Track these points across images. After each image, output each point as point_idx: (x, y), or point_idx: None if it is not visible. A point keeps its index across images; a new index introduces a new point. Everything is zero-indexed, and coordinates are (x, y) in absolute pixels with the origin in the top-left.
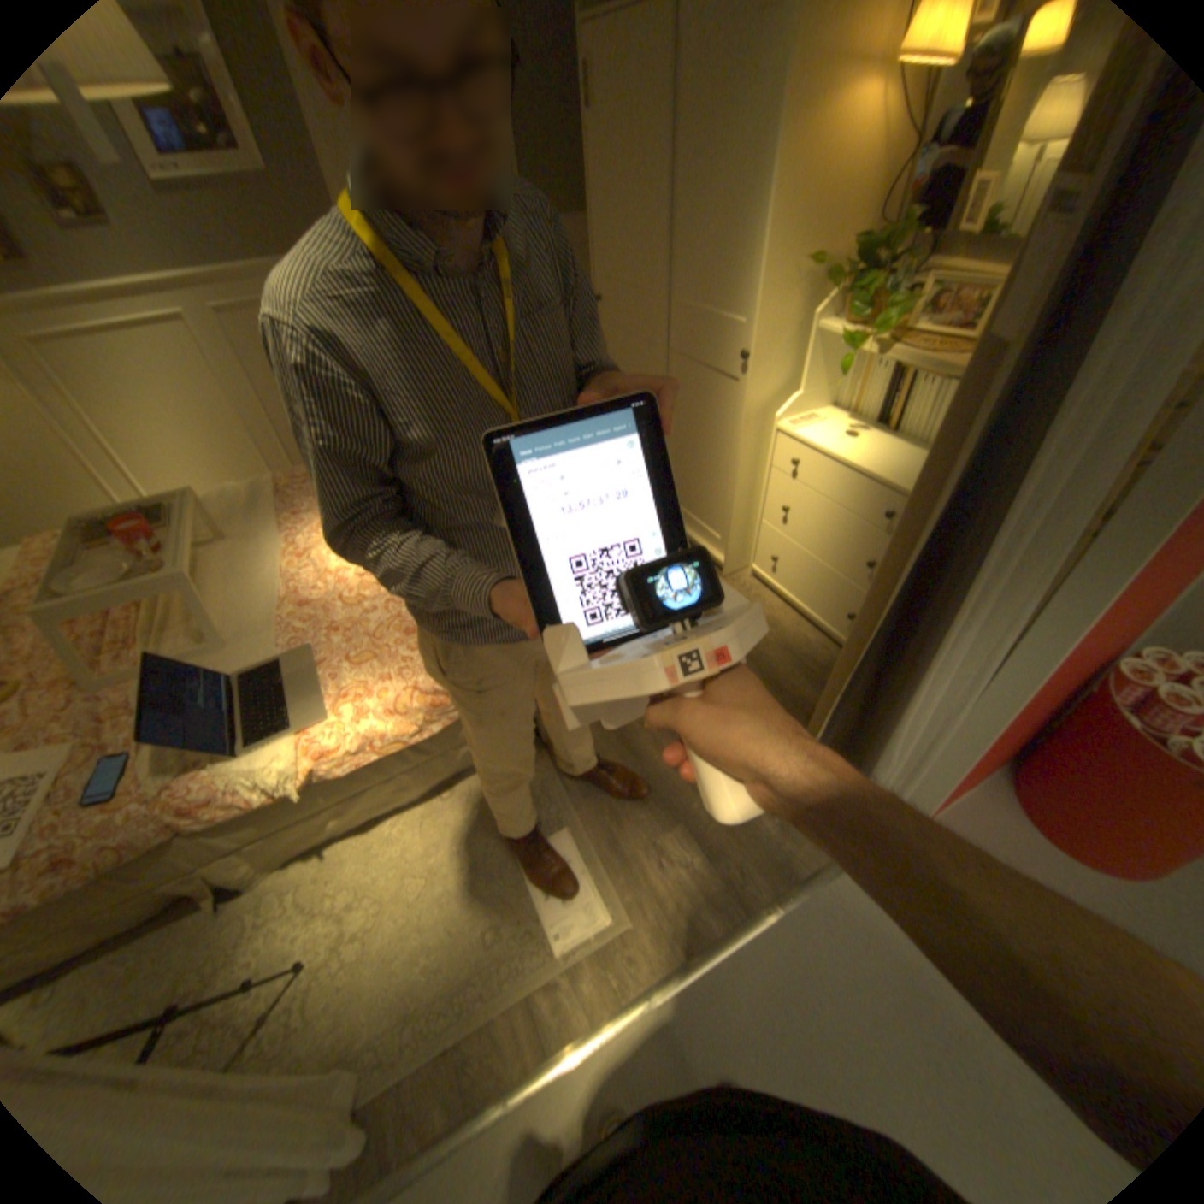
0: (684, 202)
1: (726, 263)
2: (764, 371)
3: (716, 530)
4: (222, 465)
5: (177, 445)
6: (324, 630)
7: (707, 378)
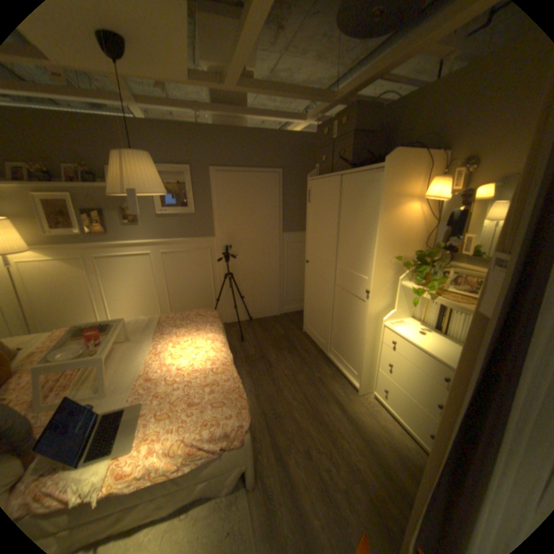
0: (343, 233)
1: (359, 255)
2: (377, 299)
3: (355, 369)
4: (143, 307)
5: (129, 298)
6: (151, 396)
7: (351, 298)
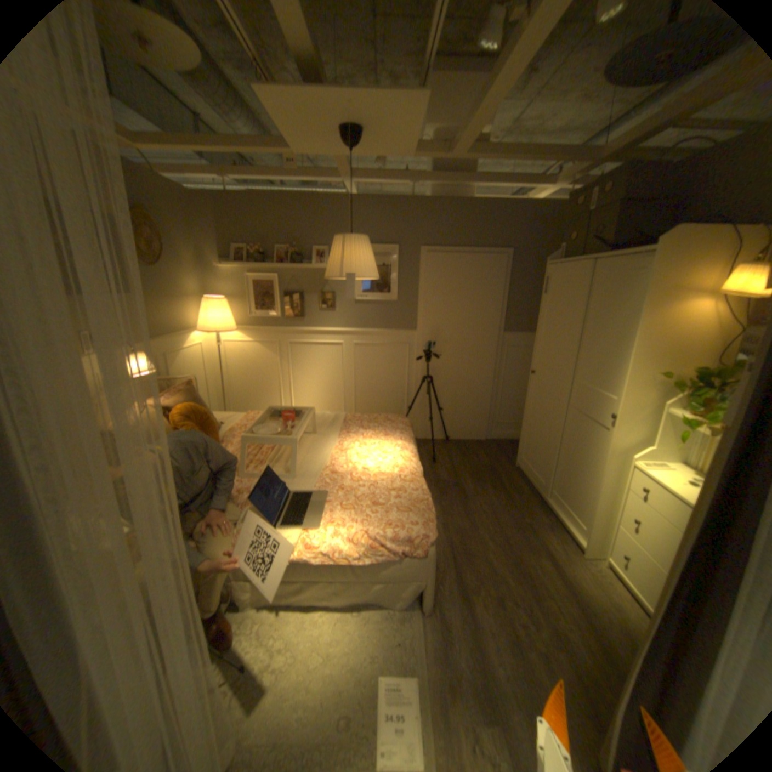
0: (589, 337)
1: (609, 368)
2: (627, 429)
3: (584, 523)
4: (327, 404)
5: (315, 391)
6: (338, 486)
7: (590, 425)
